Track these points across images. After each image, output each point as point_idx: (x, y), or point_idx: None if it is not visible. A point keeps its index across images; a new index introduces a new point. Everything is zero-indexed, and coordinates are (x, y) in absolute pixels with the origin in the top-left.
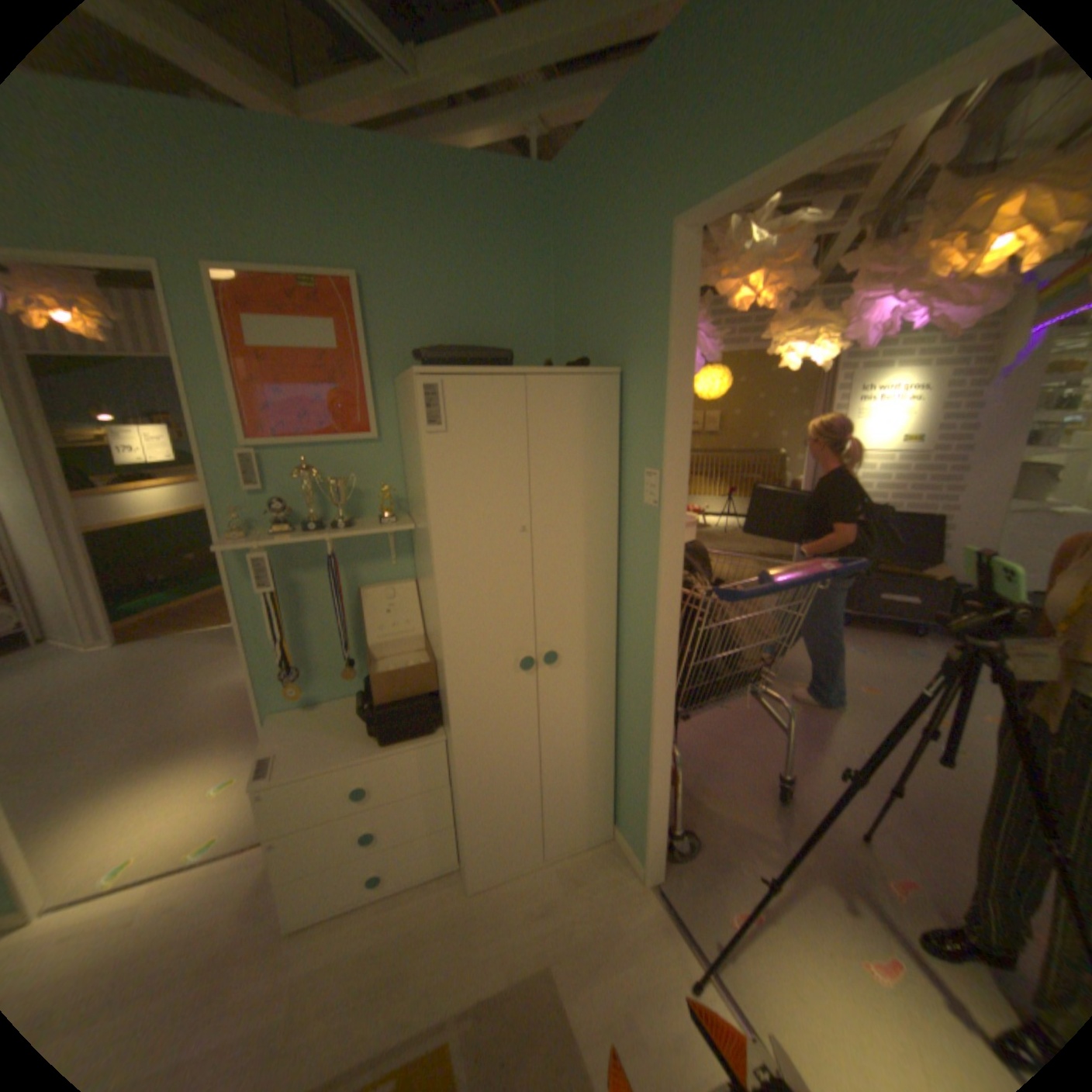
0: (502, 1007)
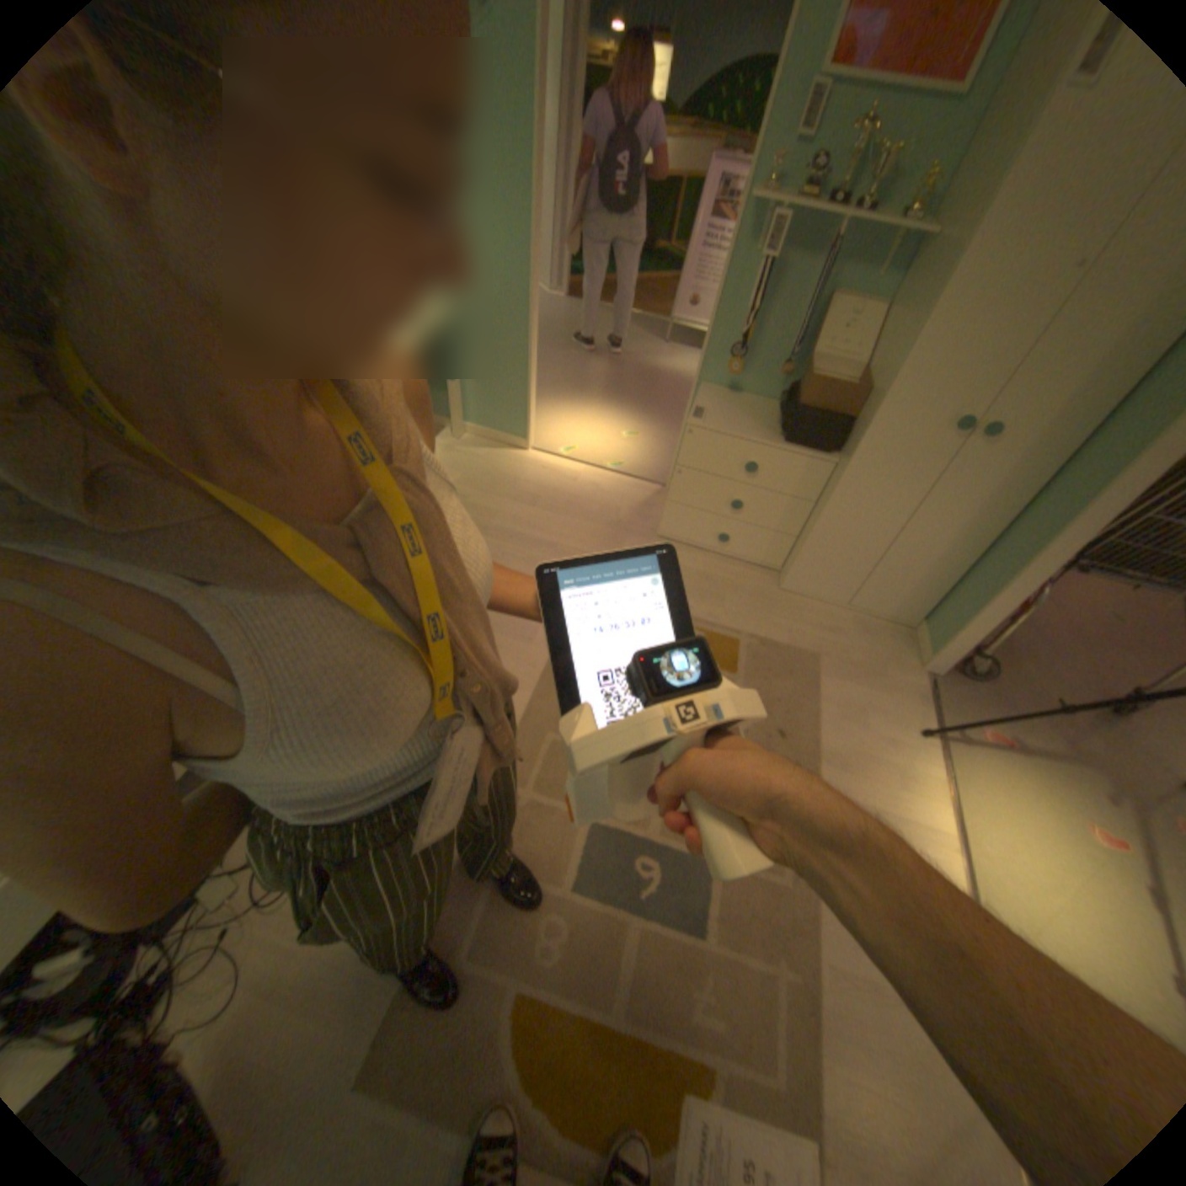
0: (778, 649)
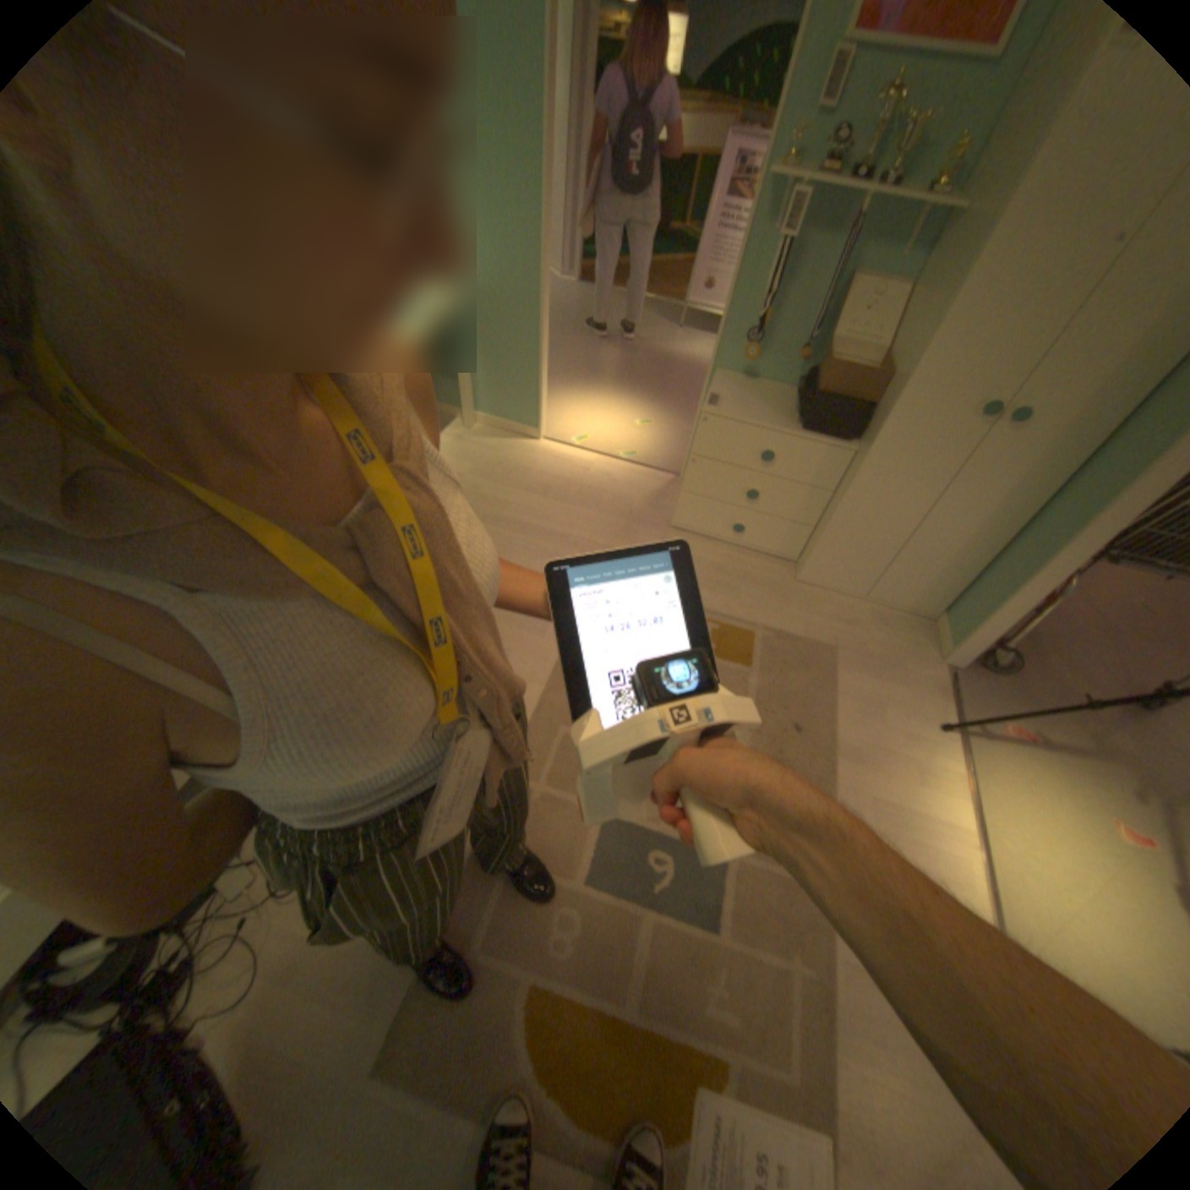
0: (794, 641)
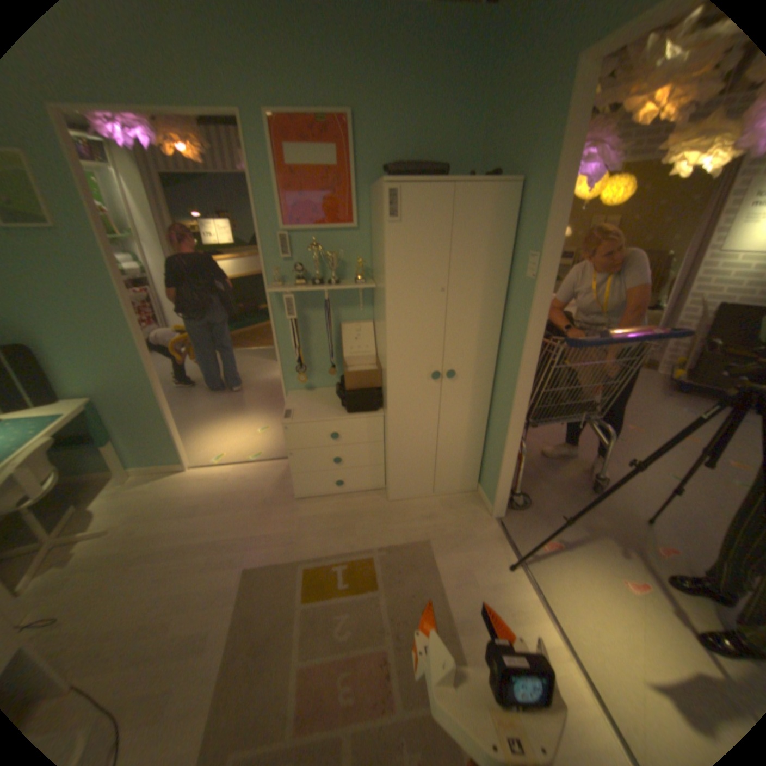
0: (401, 550)
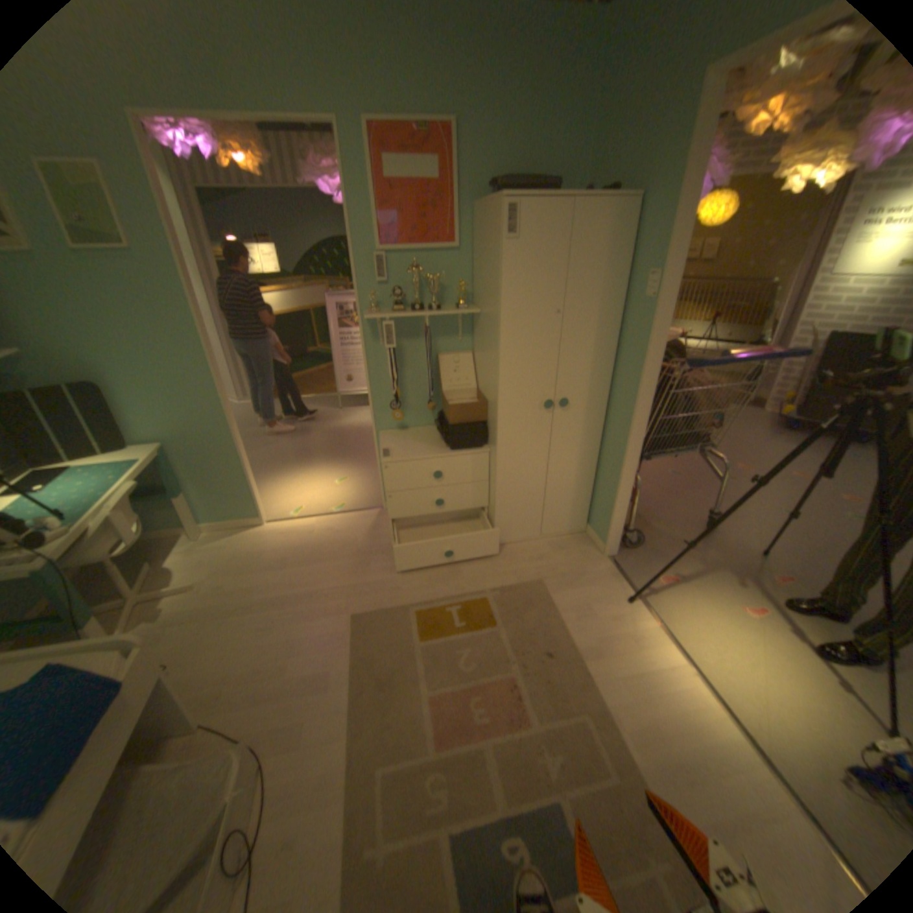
0: (515, 590)
